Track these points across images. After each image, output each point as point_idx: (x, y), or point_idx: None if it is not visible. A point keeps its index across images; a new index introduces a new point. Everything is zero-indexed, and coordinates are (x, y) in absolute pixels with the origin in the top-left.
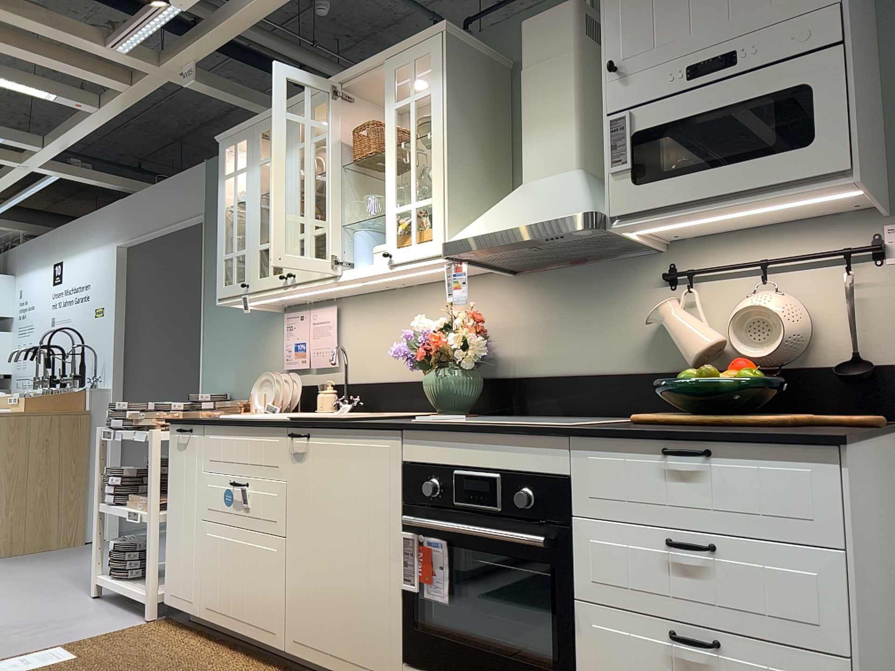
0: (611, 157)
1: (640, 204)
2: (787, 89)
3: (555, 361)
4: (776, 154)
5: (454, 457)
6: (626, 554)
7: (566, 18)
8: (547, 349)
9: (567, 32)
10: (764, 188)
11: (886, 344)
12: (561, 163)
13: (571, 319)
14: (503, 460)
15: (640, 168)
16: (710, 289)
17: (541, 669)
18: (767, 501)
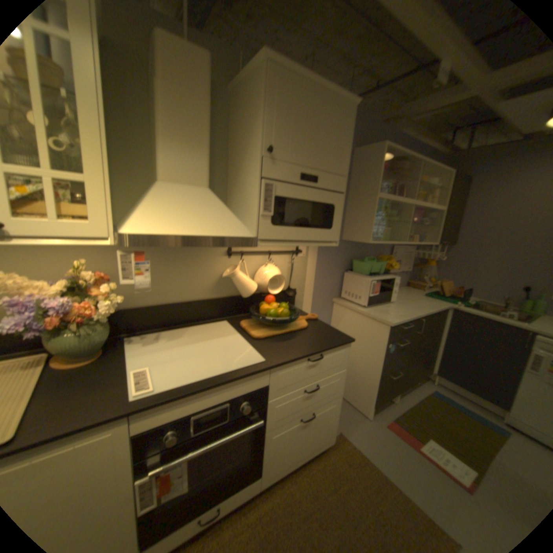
0: (264, 204)
1: (274, 235)
2: (330, 203)
3: (156, 295)
4: (323, 228)
5: (190, 408)
6: (289, 404)
7: (206, 61)
8: (149, 287)
9: (206, 74)
10: (315, 240)
11: (295, 282)
12: (197, 177)
13: (169, 269)
14: (230, 393)
15: (276, 216)
16: (246, 259)
17: (246, 472)
18: (333, 364)
